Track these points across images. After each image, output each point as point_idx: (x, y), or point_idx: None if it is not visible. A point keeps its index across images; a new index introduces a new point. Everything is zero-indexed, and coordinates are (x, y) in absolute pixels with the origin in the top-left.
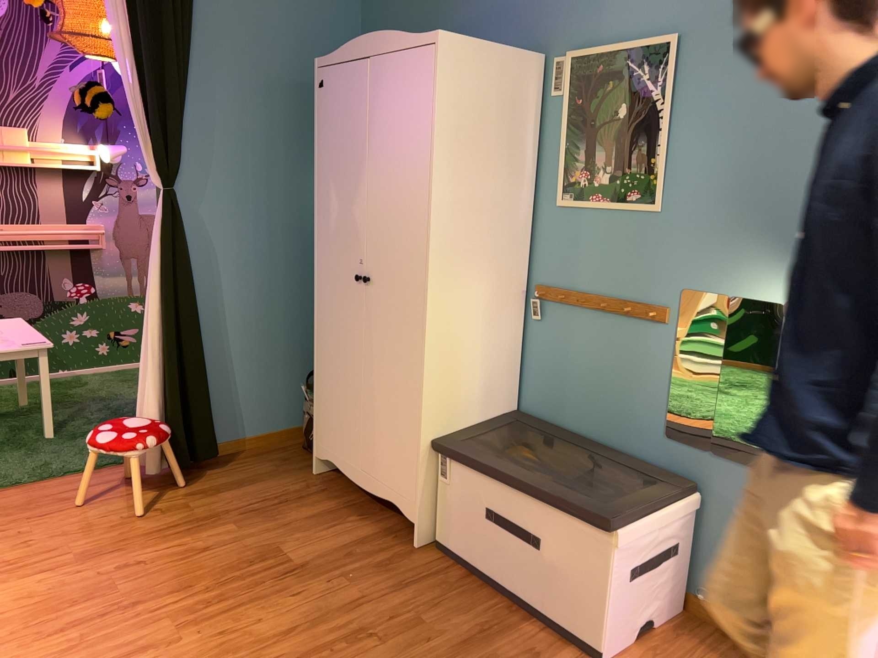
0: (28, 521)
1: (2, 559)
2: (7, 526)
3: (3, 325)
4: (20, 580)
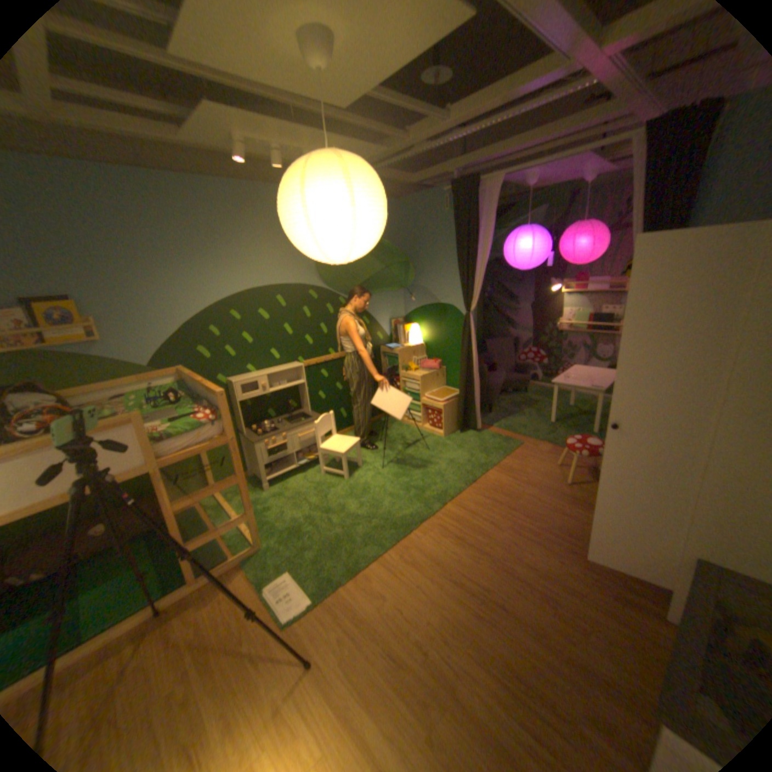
0: (537, 460)
1: (512, 467)
2: (530, 457)
3: (606, 374)
4: (505, 476)
